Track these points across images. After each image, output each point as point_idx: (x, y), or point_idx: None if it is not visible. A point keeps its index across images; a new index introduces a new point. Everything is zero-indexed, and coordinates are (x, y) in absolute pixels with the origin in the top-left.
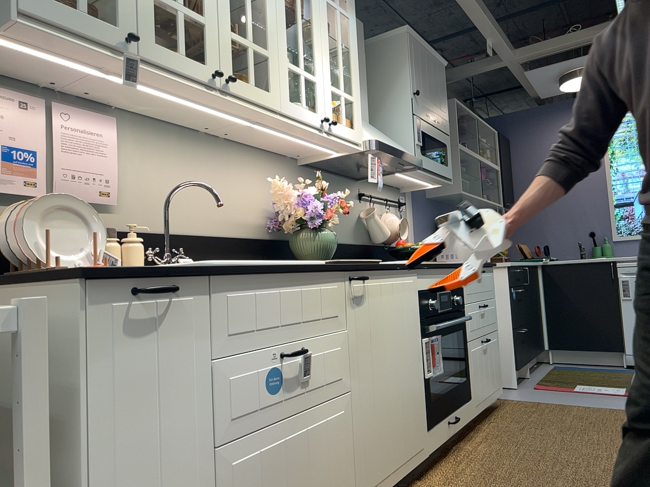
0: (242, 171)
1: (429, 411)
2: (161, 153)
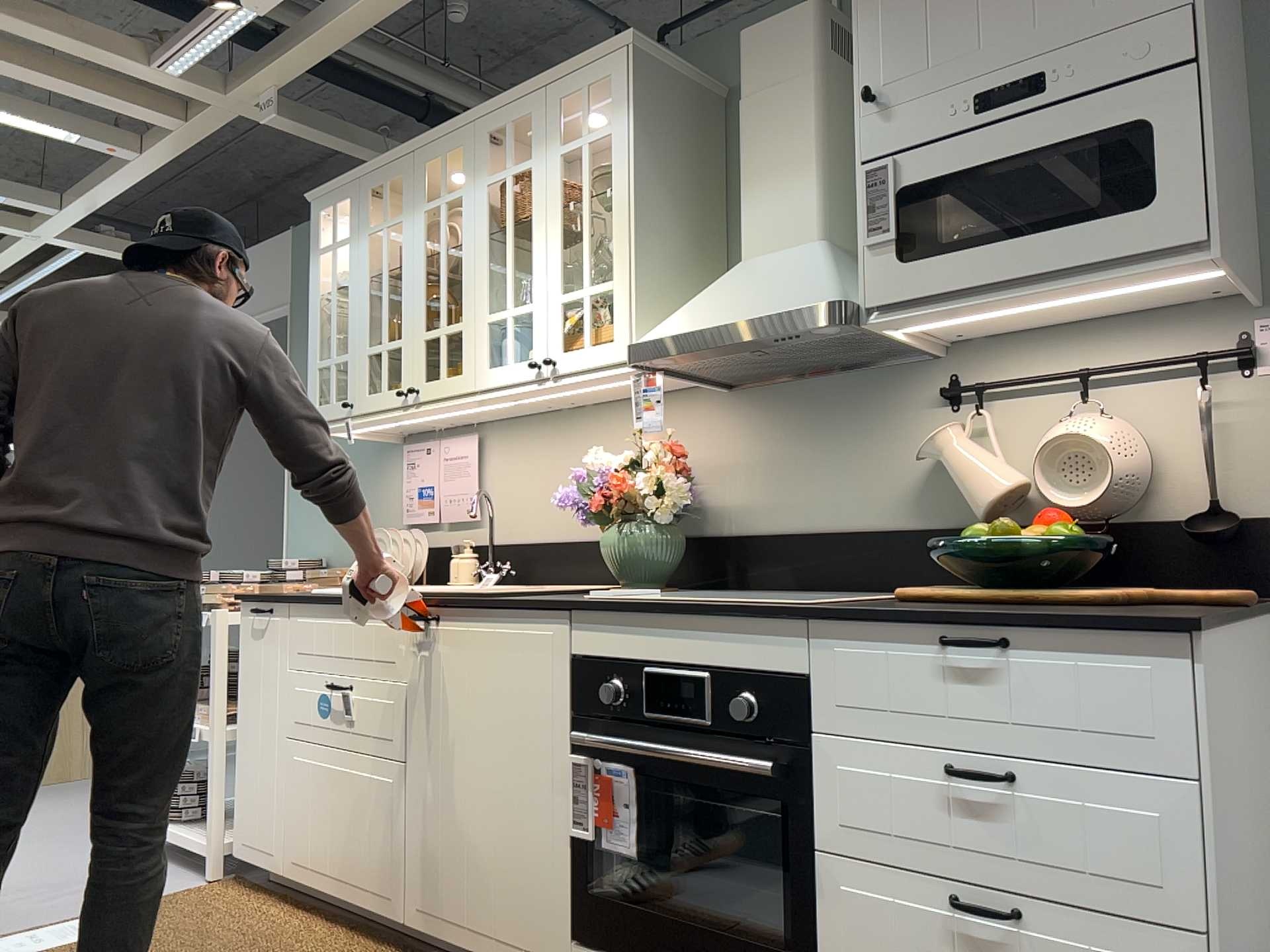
0: (615, 439)
1: (583, 909)
2: (521, 452)
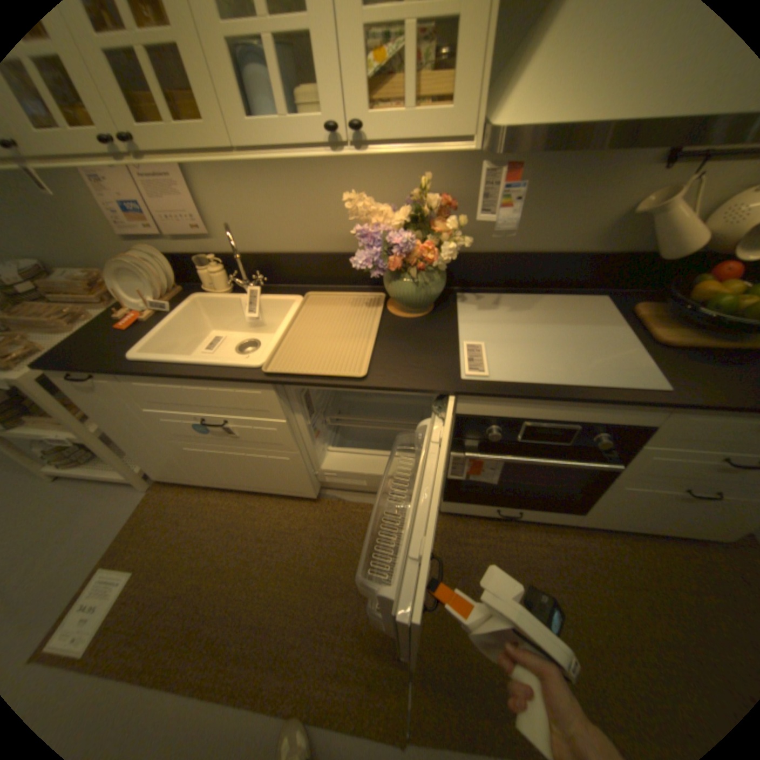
0: (344, 167)
1: (451, 494)
2: (234, 172)
